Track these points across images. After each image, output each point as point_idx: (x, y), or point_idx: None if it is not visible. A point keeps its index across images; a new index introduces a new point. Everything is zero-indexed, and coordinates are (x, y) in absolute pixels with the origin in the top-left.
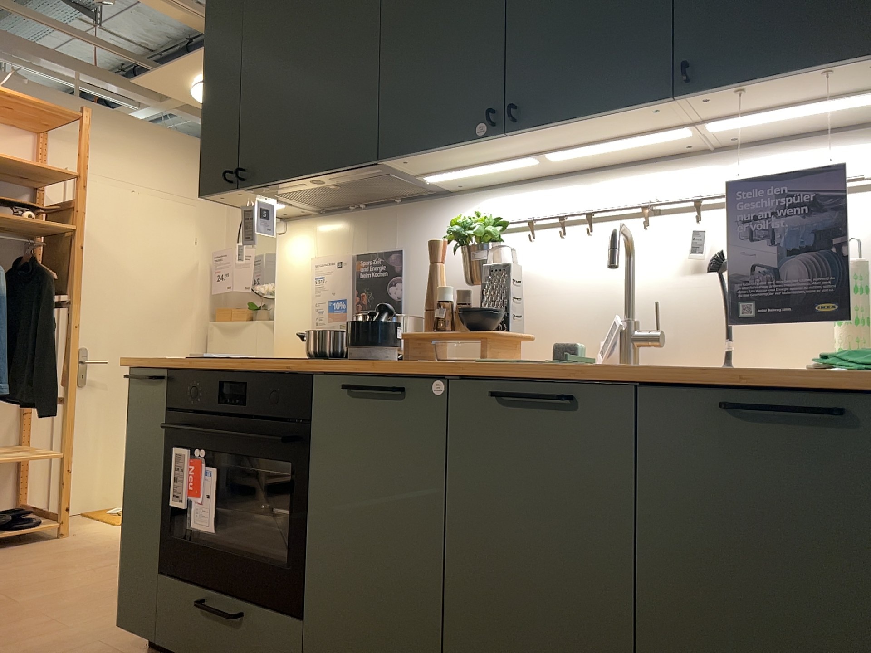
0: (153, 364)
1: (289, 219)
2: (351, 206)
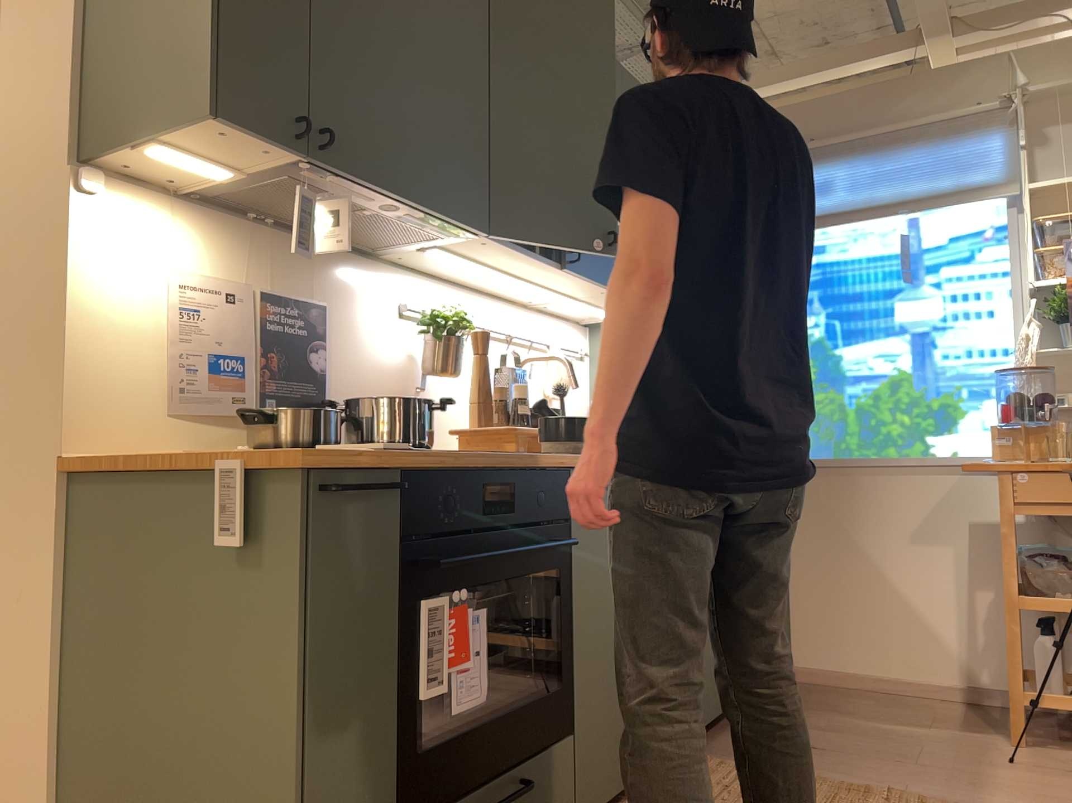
0: (380, 461)
1: (102, 169)
2: (256, 214)
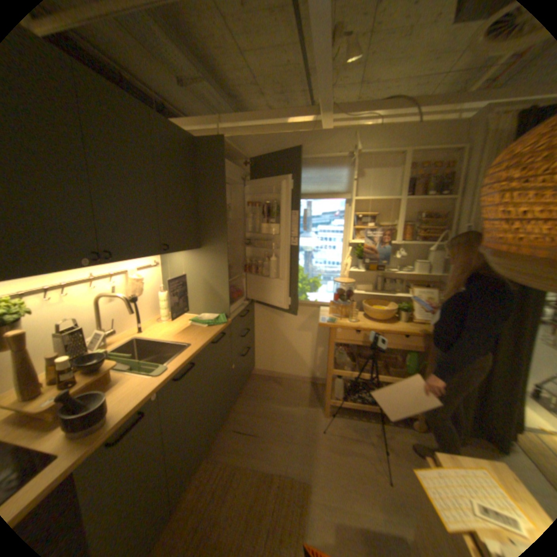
0: None
1: None
2: None
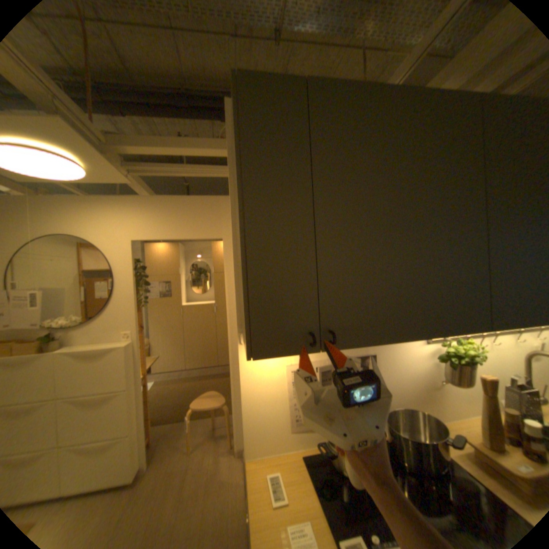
0: None
1: None
2: None
